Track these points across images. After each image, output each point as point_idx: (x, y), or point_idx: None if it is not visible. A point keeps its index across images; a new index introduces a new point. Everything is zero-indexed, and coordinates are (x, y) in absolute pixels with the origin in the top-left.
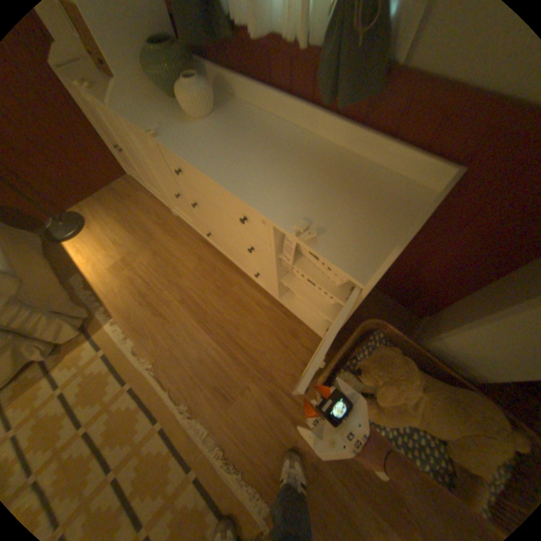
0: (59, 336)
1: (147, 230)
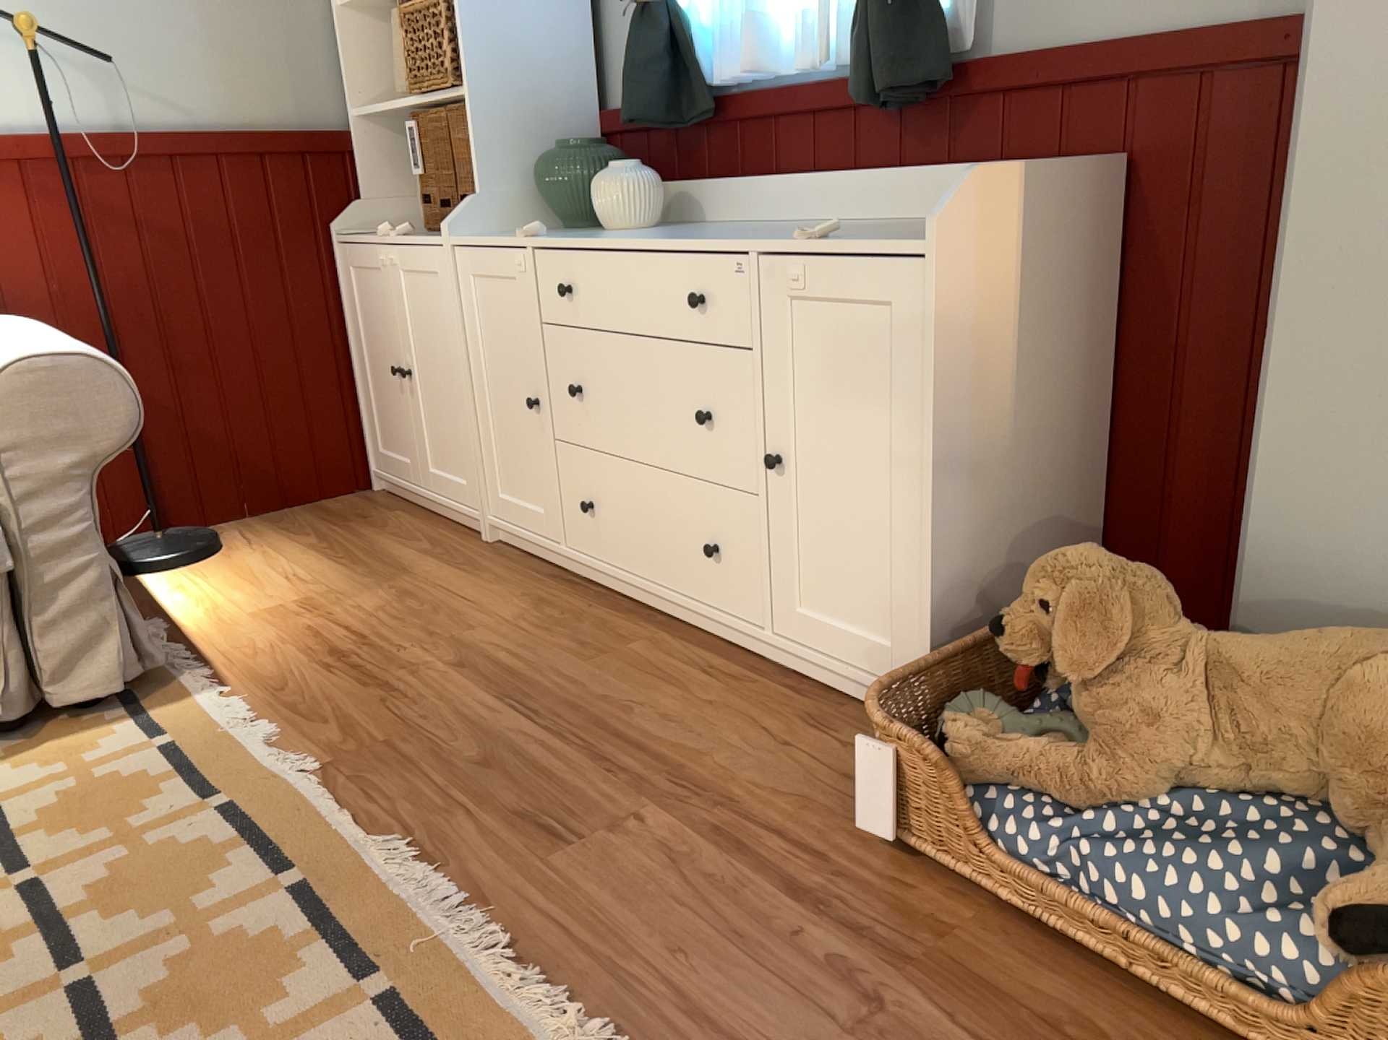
0: (80, 671)
1: (397, 562)
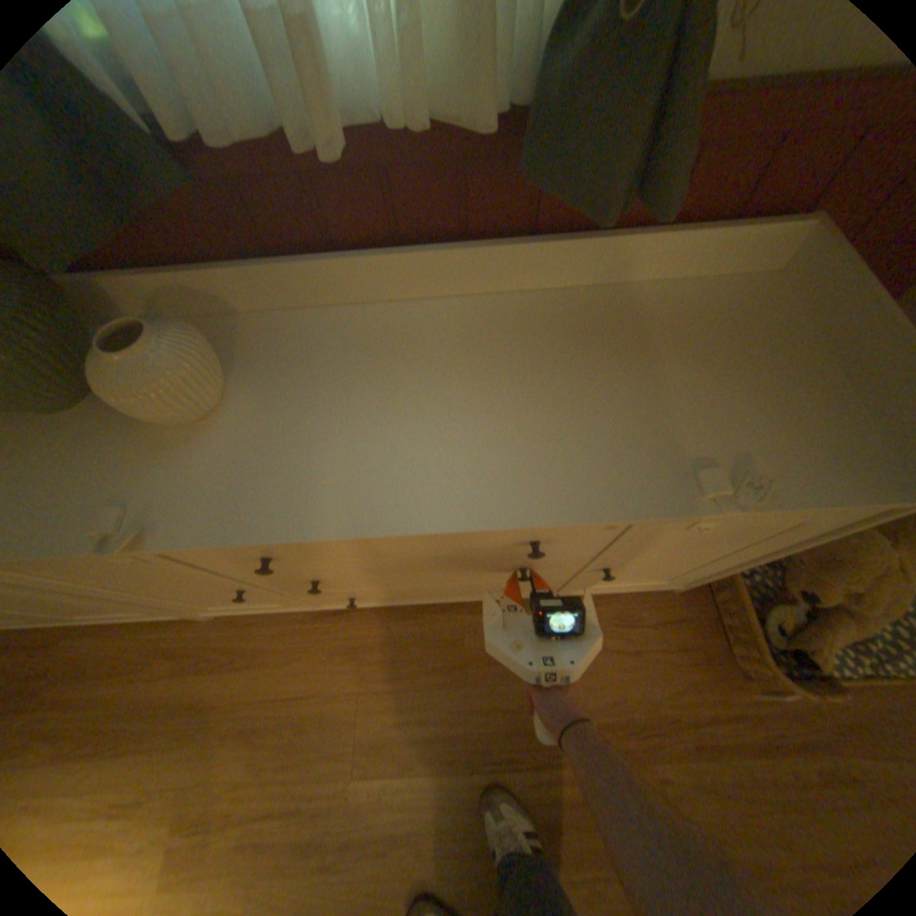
0: None
1: (173, 705)
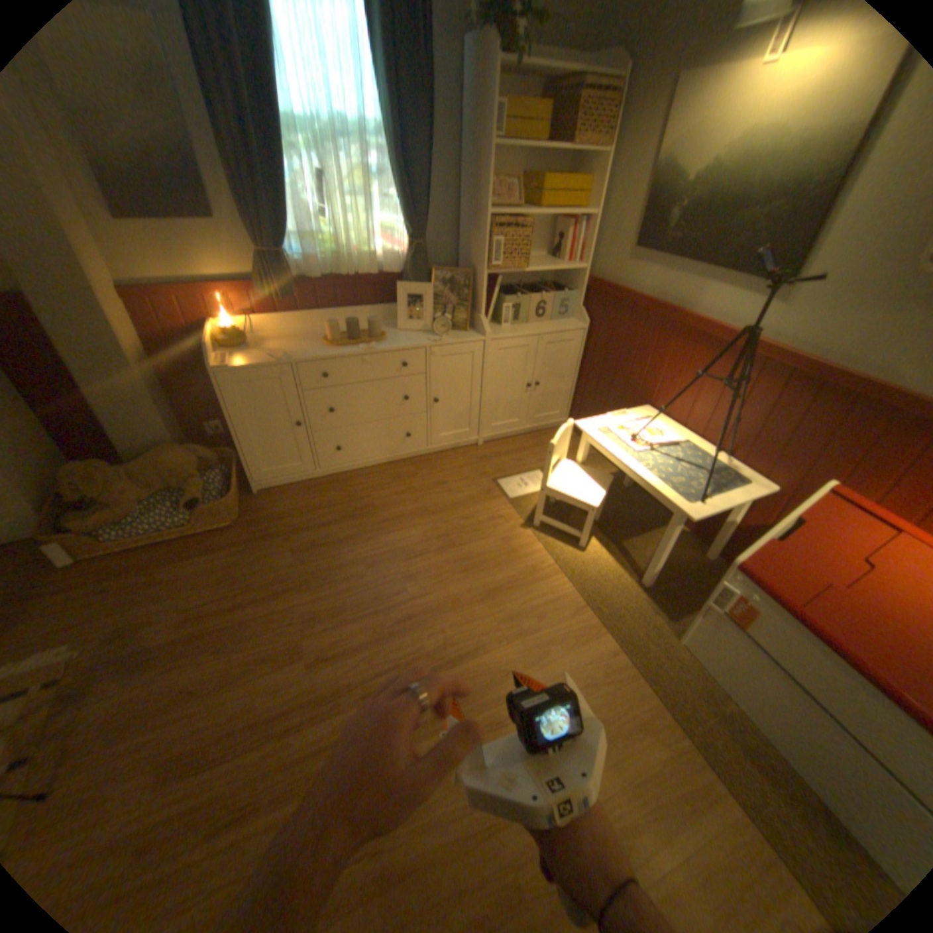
0: None
1: None
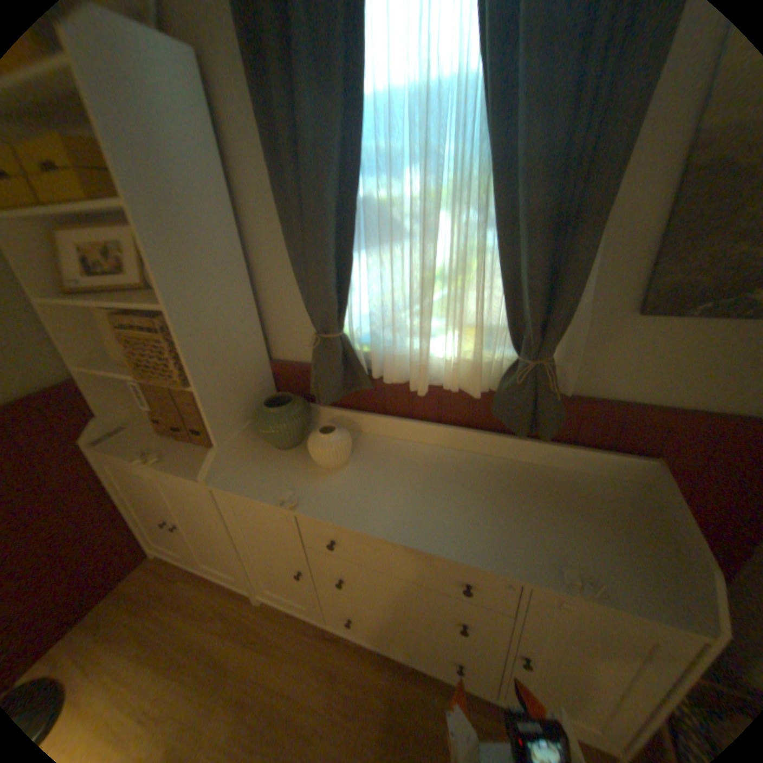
0: None
1: (211, 656)
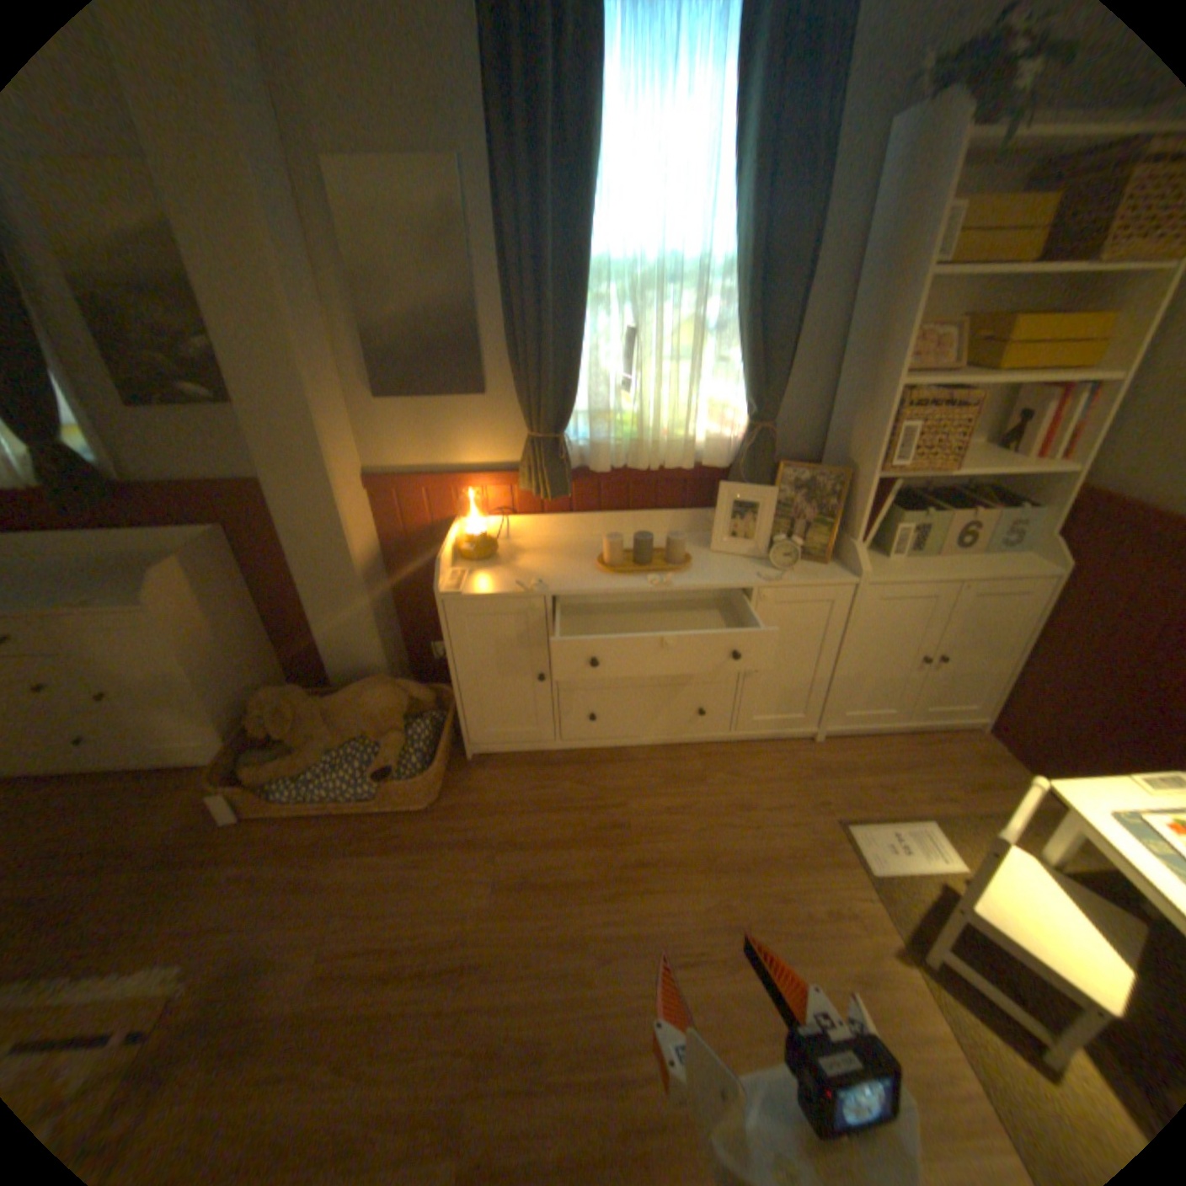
0: None
1: None
